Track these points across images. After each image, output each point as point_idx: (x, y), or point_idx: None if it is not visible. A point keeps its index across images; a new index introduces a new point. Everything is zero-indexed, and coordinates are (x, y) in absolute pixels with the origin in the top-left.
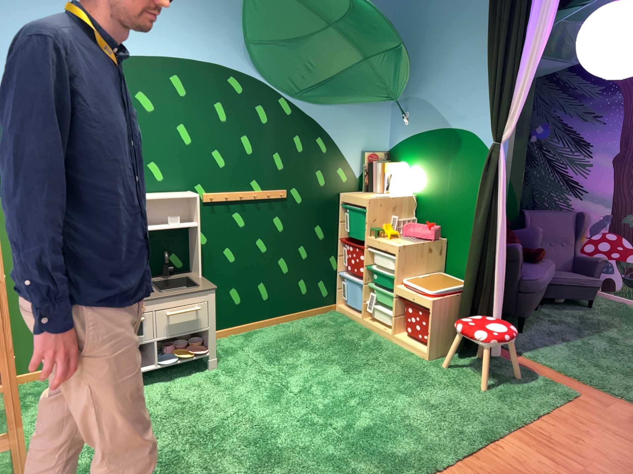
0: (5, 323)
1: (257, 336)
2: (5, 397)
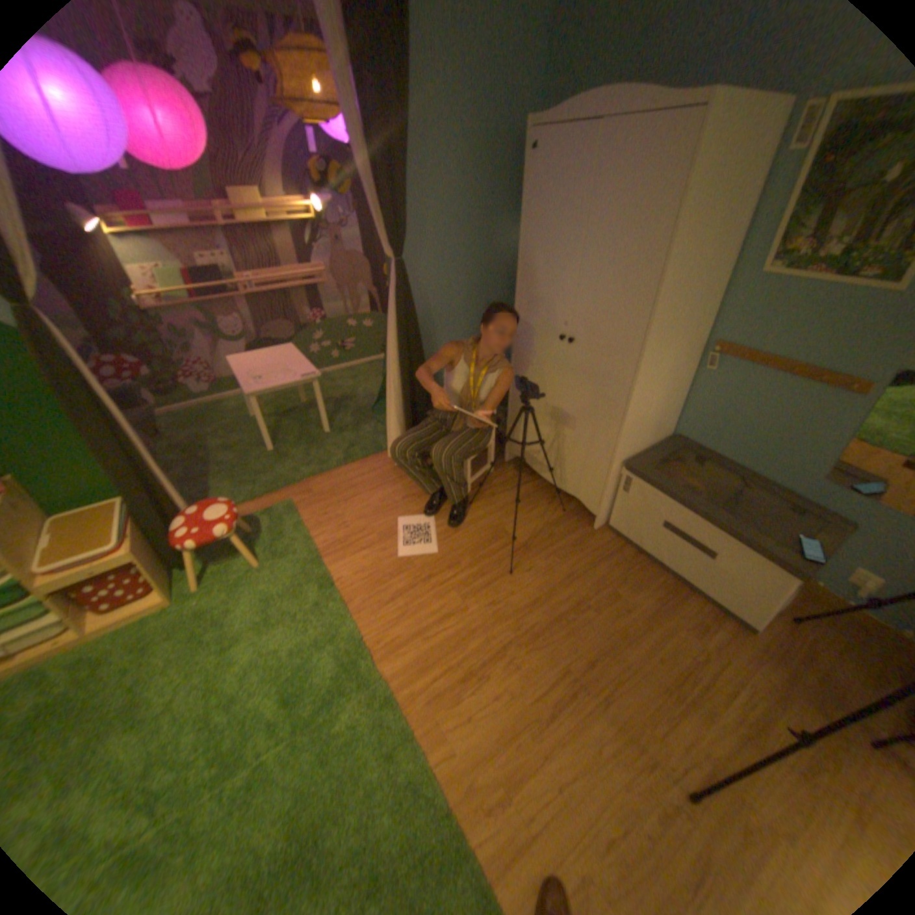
0: None
1: None
2: None
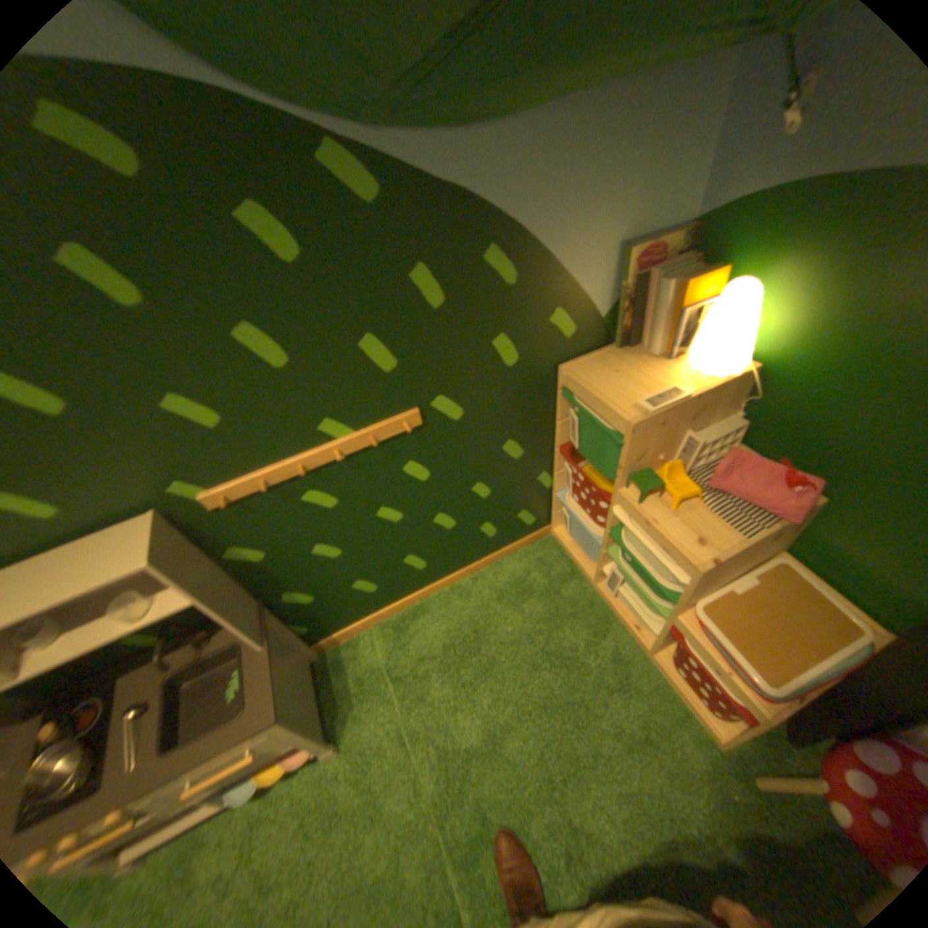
0: None
1: (417, 627)
2: None
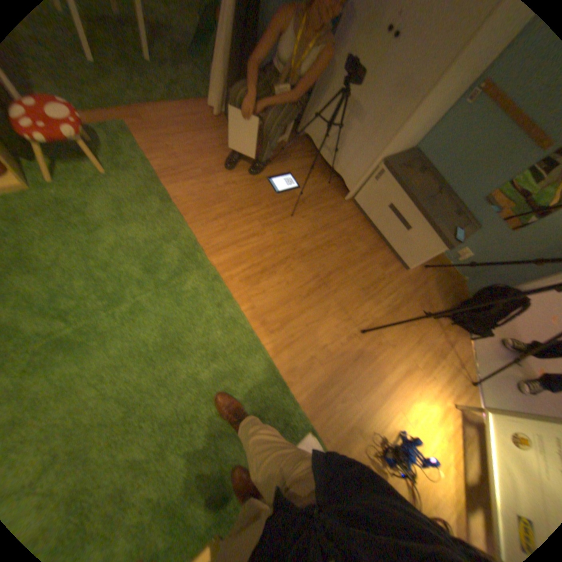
0: None
1: None
2: None
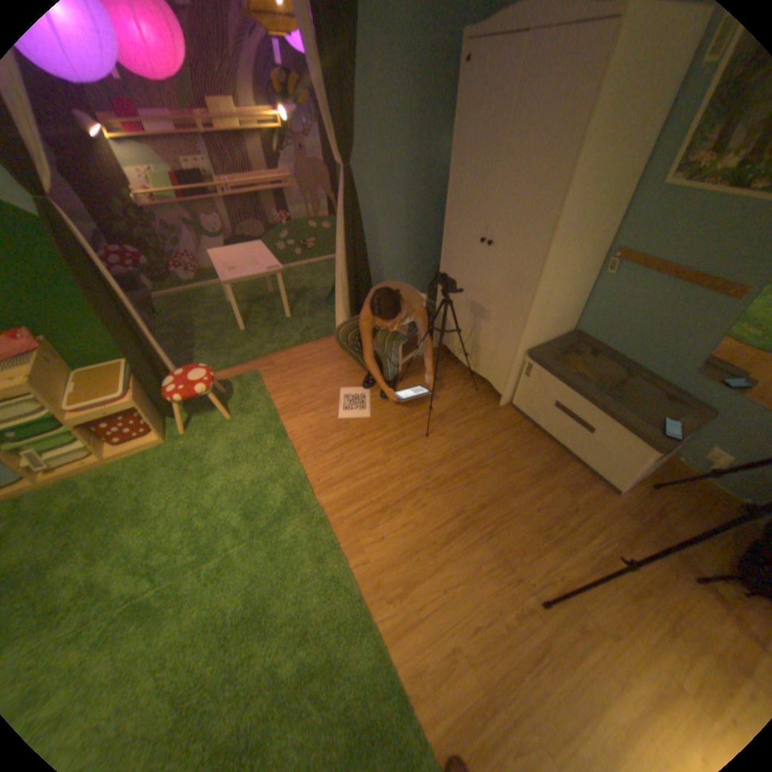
0: None
1: None
2: None
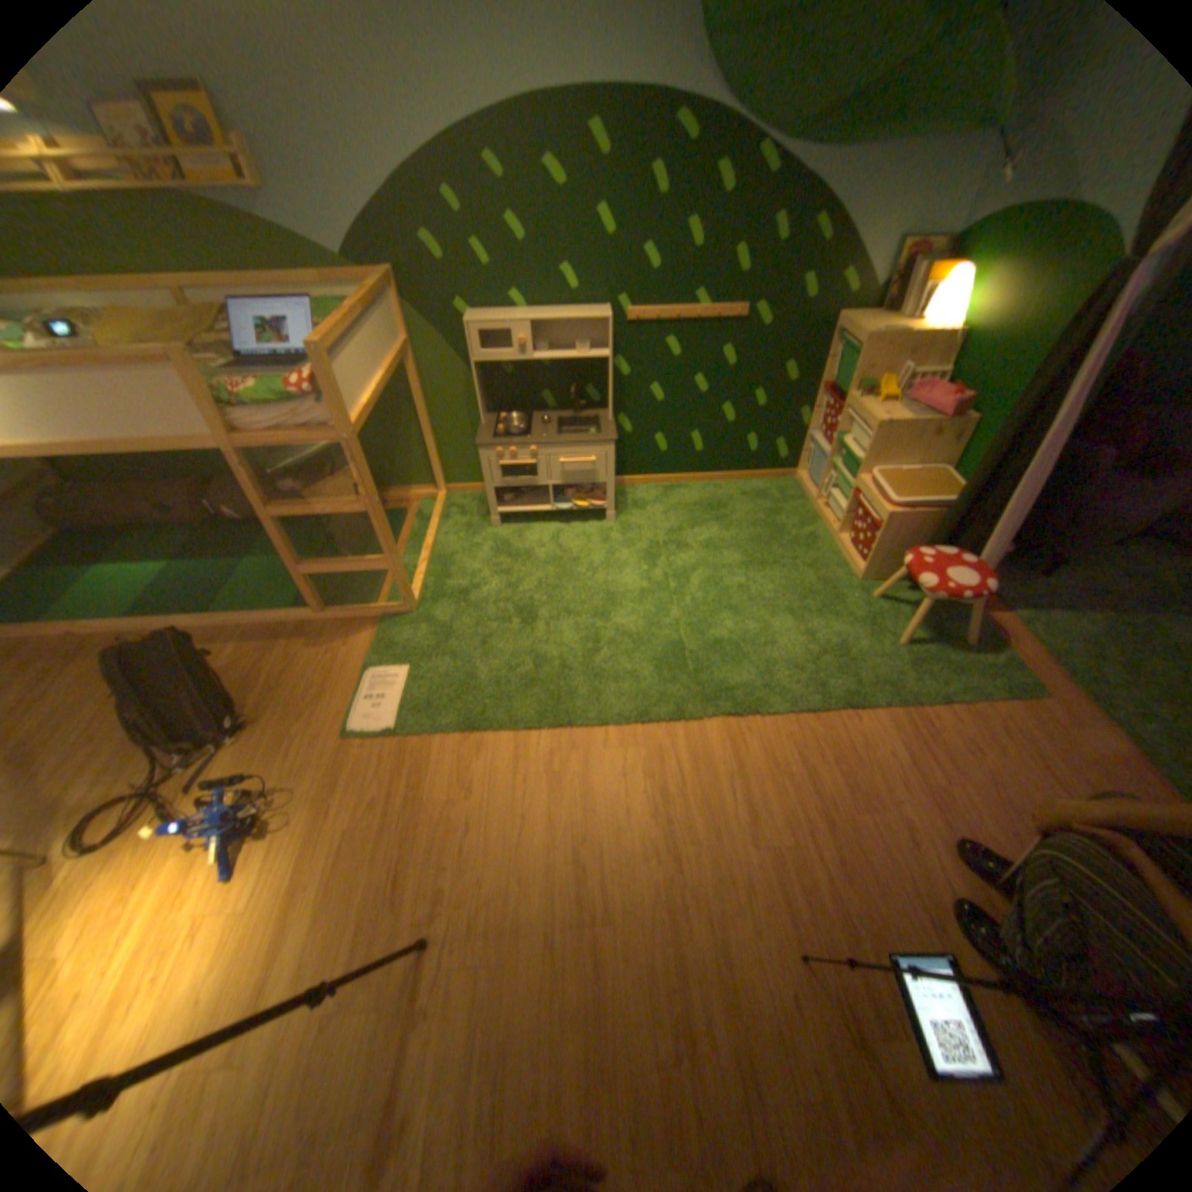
0: (361, 474)
1: (678, 493)
2: (376, 532)
